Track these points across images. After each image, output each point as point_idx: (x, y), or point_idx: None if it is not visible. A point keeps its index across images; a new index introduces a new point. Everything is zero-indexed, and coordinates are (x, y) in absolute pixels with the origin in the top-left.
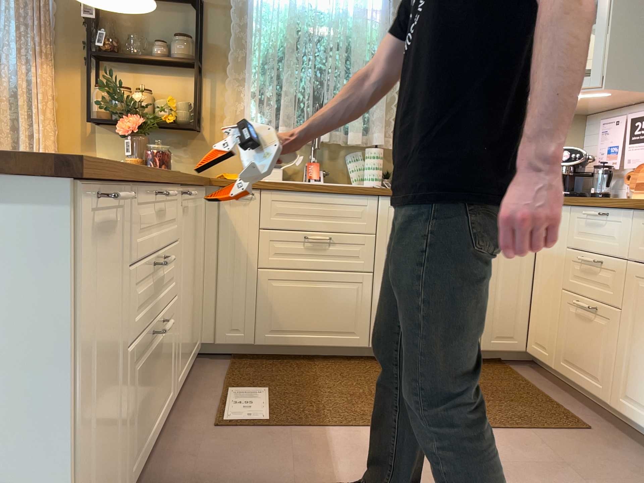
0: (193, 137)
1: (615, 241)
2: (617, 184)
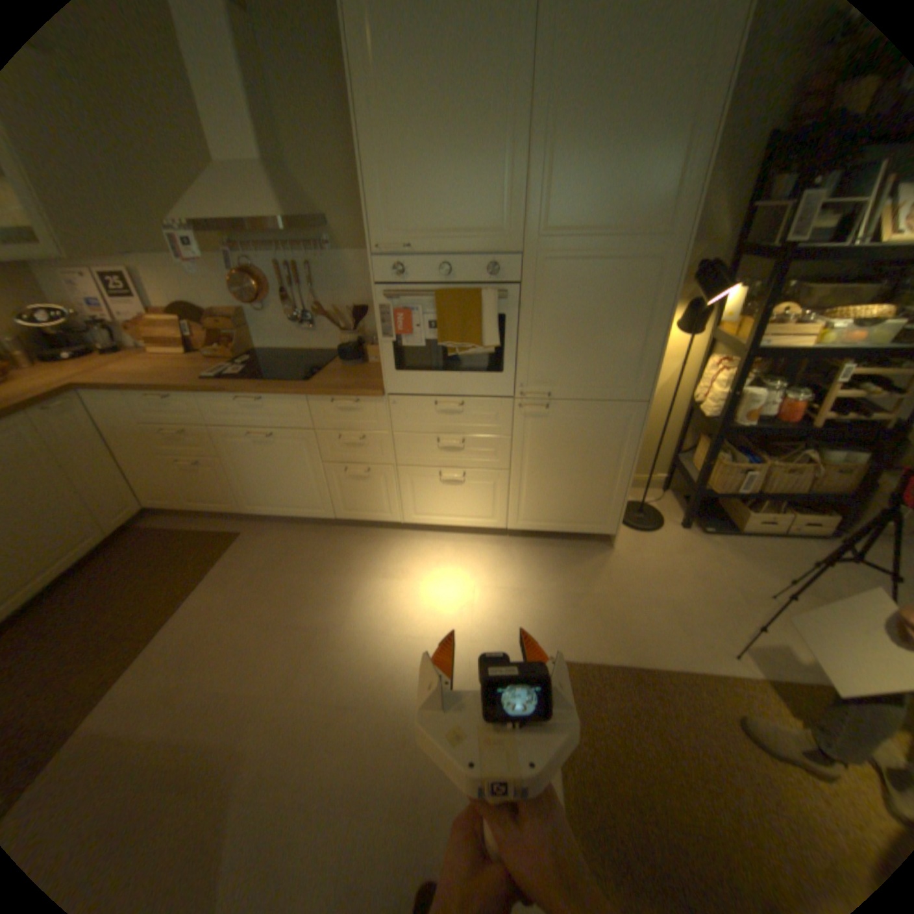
0: None
1: (185, 415)
2: (112, 334)
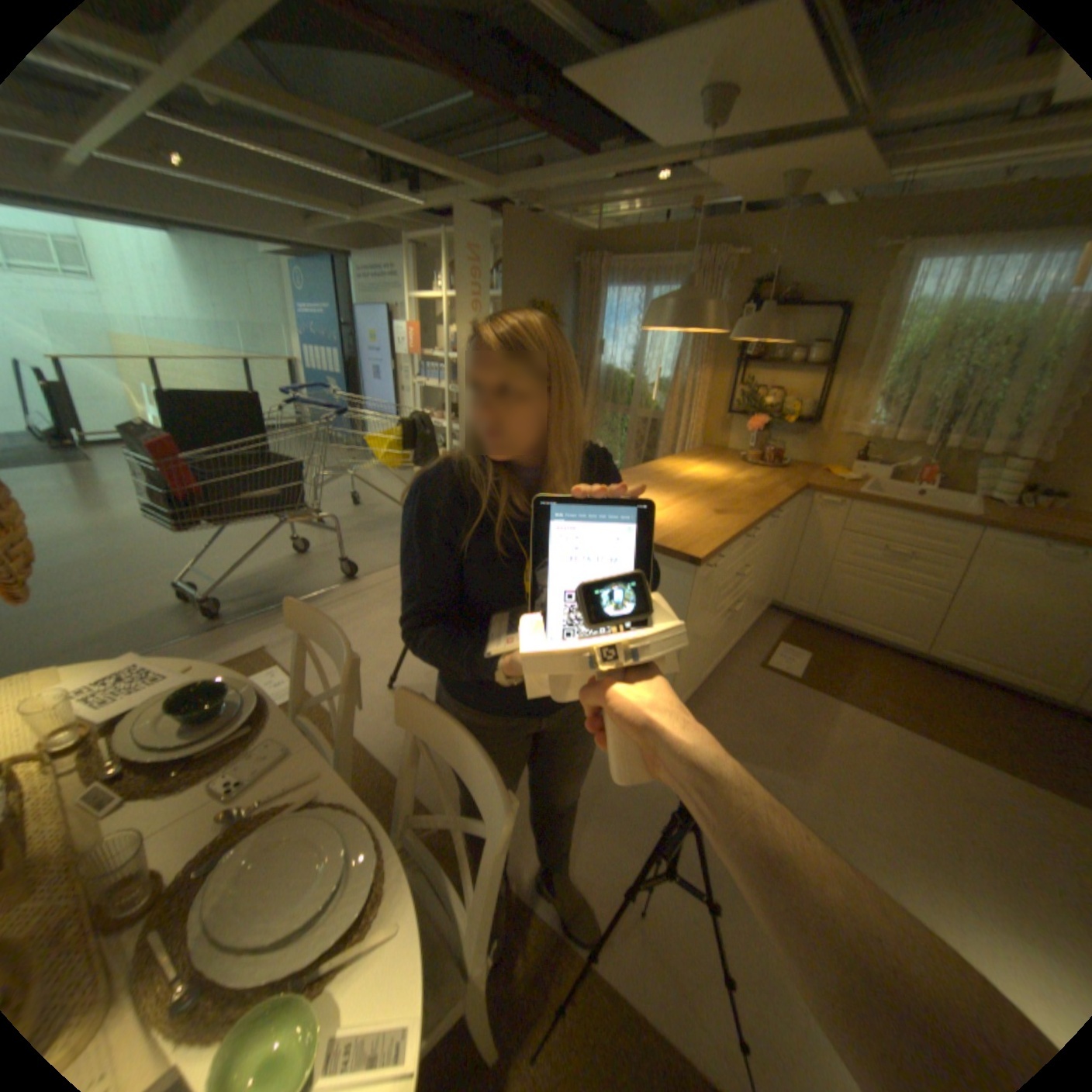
0: (810, 428)
1: None
2: None
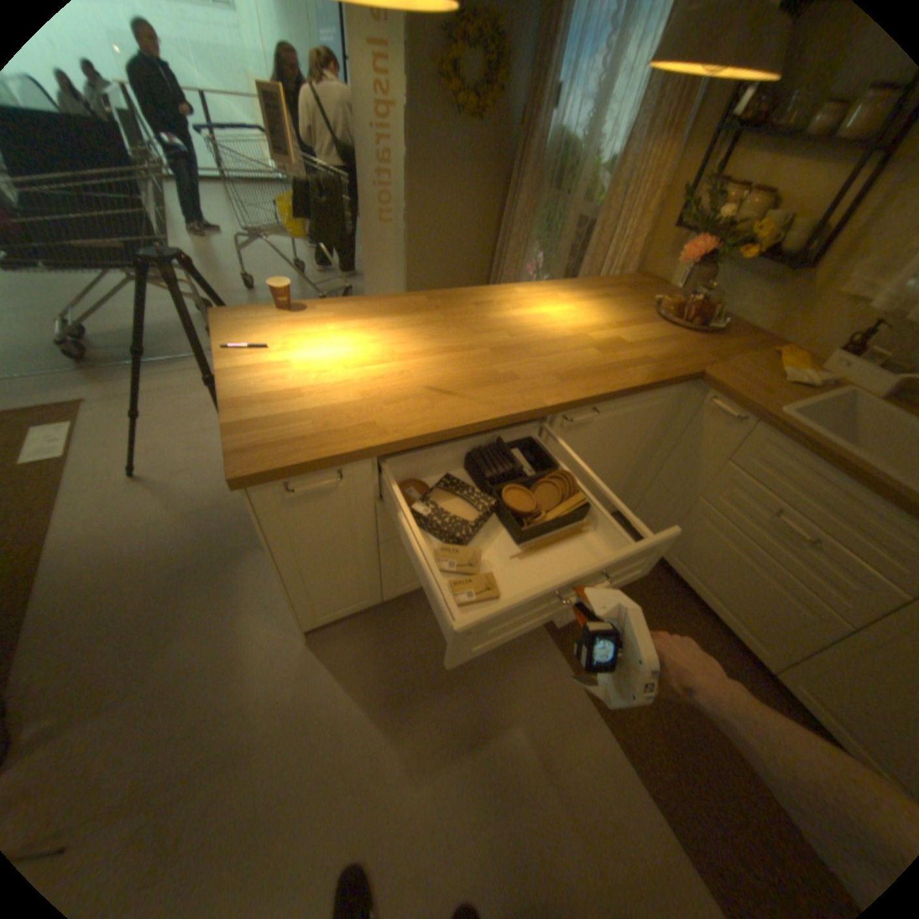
0: (798, 273)
1: None
2: None
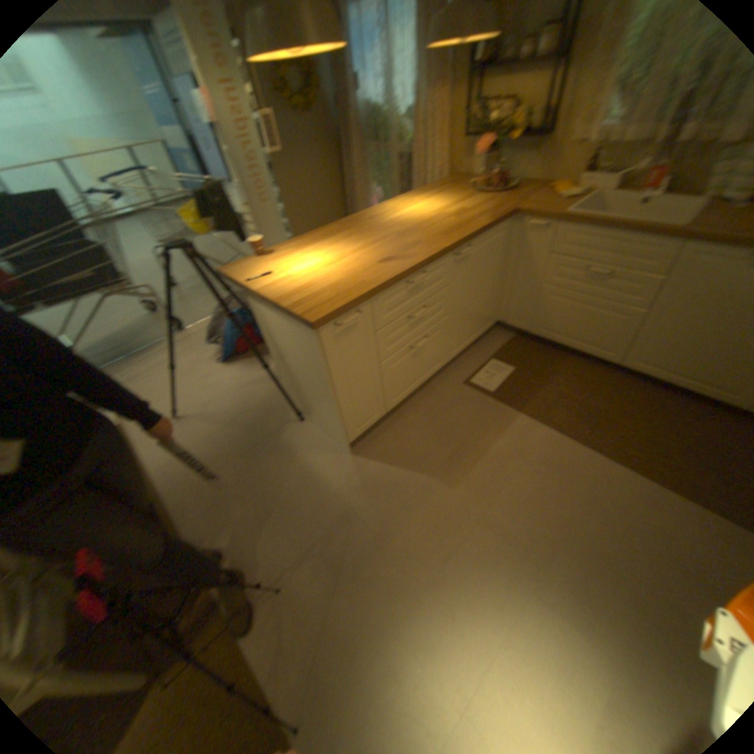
0: (546, 138)
1: None
2: None
